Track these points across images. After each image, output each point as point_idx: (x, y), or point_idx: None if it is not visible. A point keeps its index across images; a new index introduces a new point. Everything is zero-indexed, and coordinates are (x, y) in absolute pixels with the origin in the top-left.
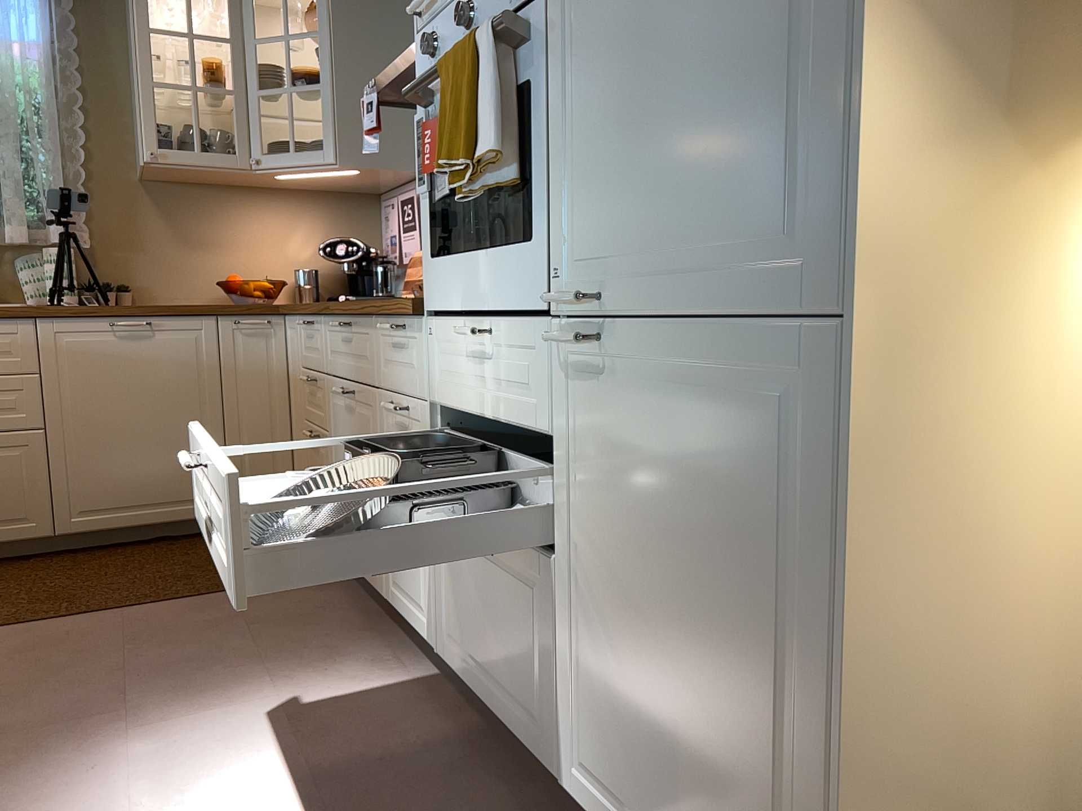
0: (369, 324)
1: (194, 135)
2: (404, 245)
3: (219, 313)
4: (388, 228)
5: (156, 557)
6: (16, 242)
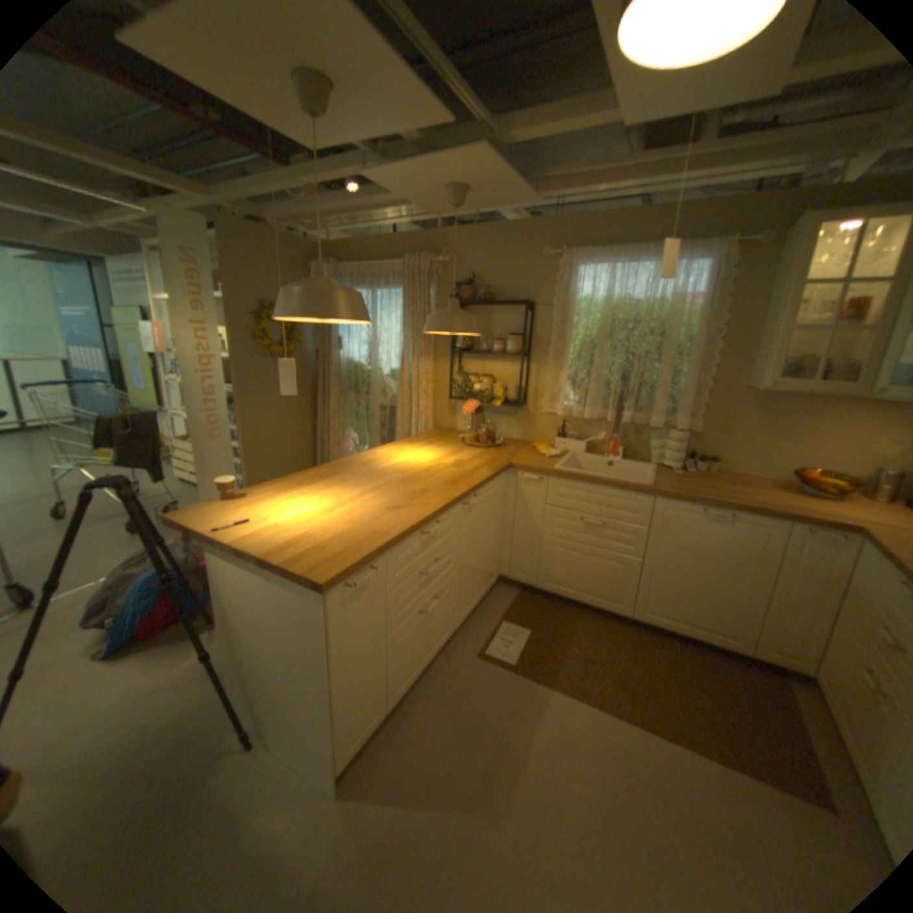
0: None
1: (817, 364)
2: None
3: (797, 522)
4: None
5: (692, 671)
6: (654, 426)
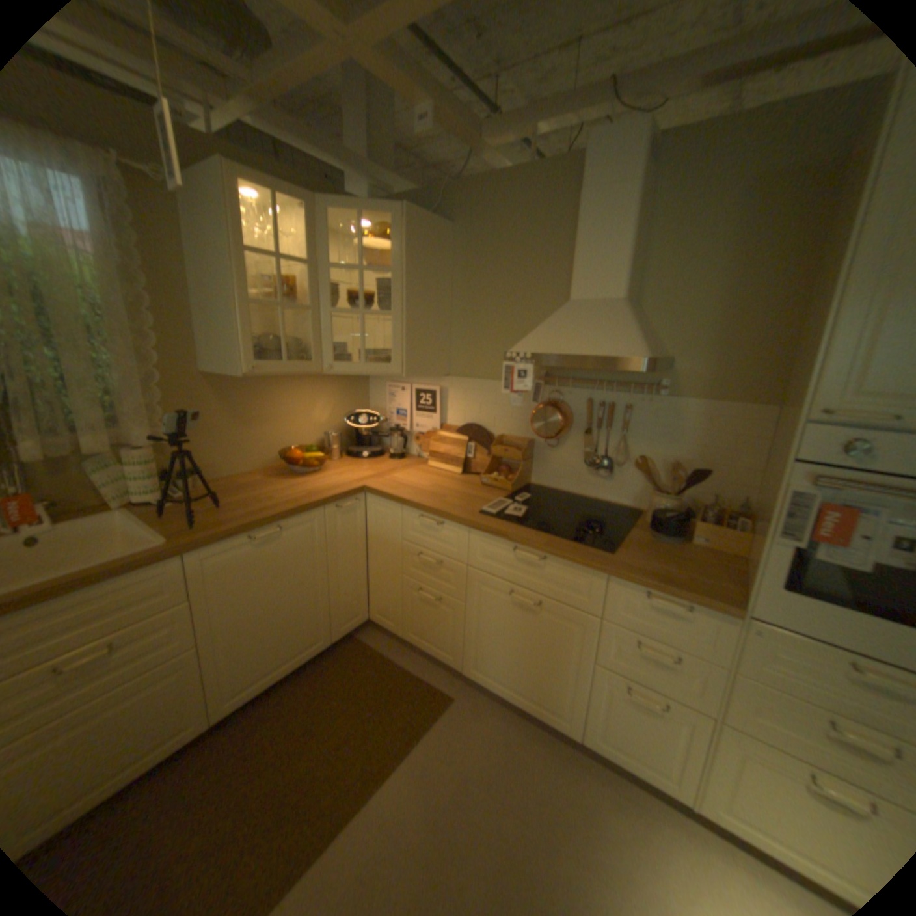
0: (591, 573)
1: (274, 345)
2: (415, 420)
3: (326, 504)
4: (394, 403)
5: (304, 710)
6: (94, 453)
